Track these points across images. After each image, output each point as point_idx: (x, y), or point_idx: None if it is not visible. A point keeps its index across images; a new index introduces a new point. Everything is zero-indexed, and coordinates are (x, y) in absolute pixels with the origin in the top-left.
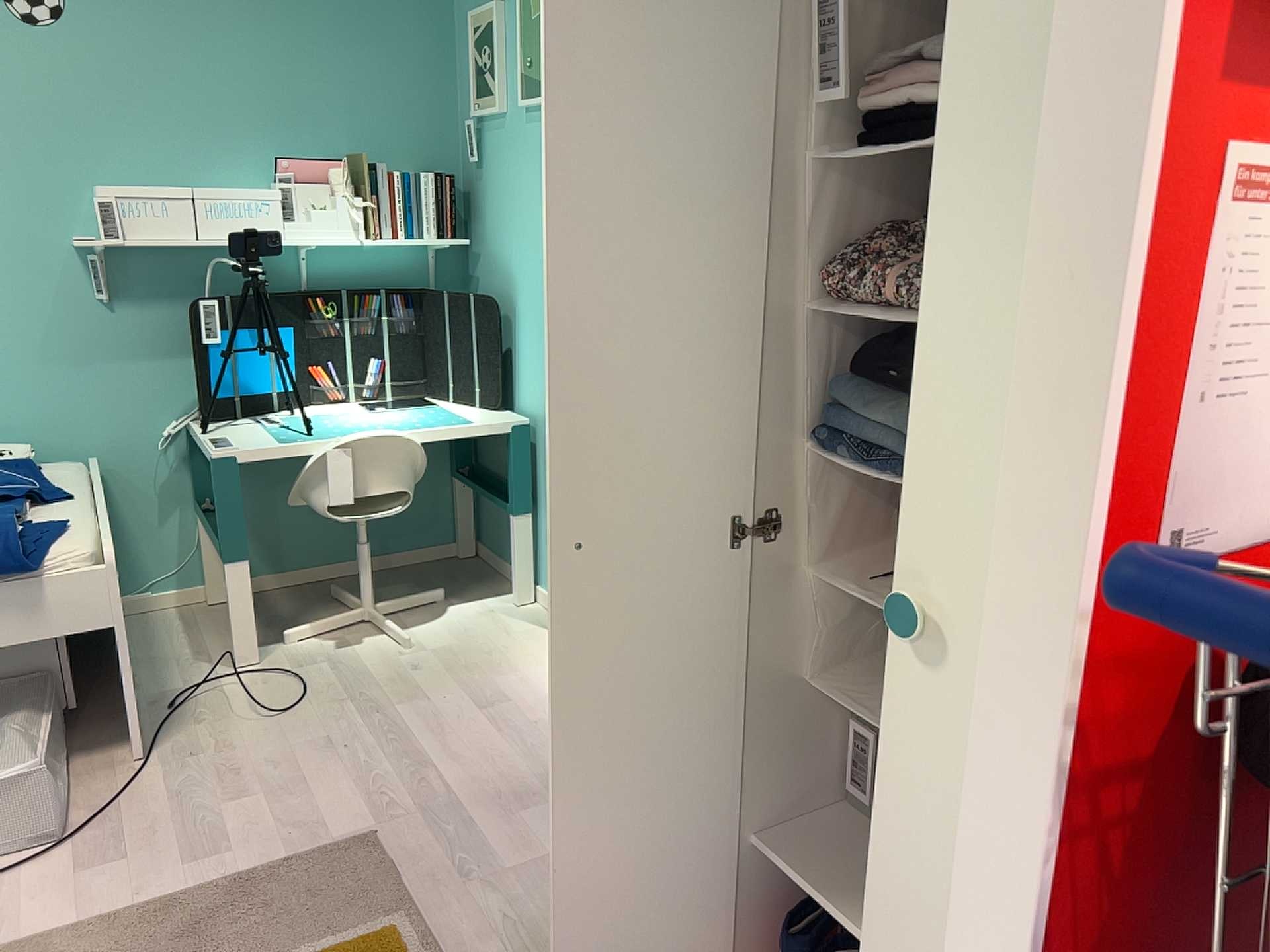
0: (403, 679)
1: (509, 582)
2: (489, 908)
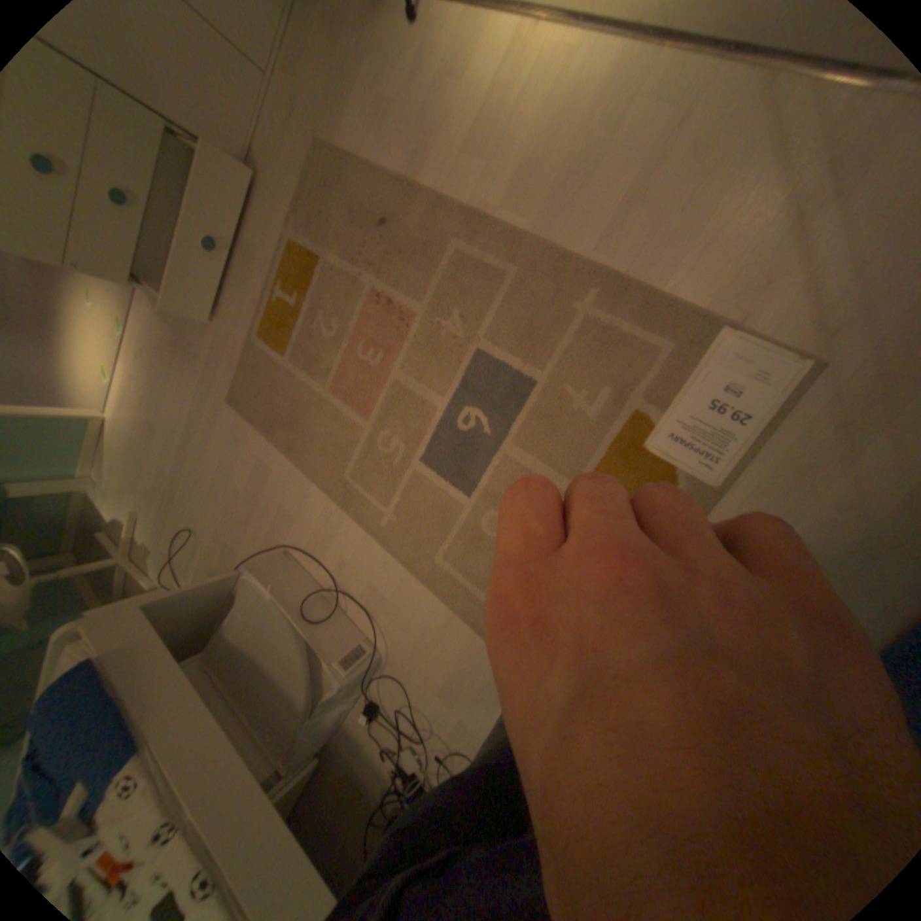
0: (151, 489)
1: (79, 506)
2: (234, 306)
